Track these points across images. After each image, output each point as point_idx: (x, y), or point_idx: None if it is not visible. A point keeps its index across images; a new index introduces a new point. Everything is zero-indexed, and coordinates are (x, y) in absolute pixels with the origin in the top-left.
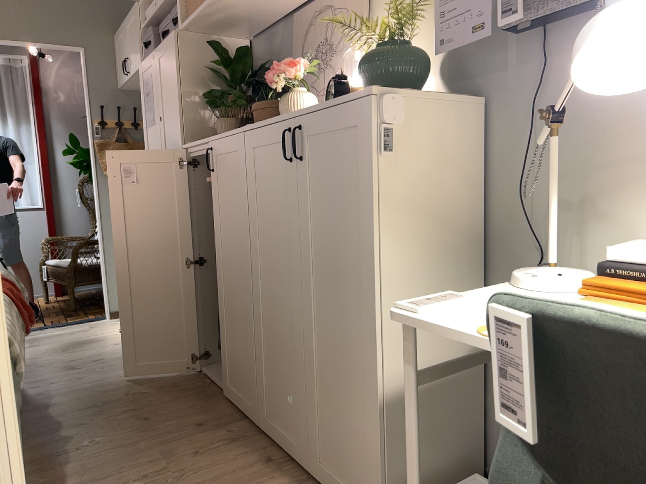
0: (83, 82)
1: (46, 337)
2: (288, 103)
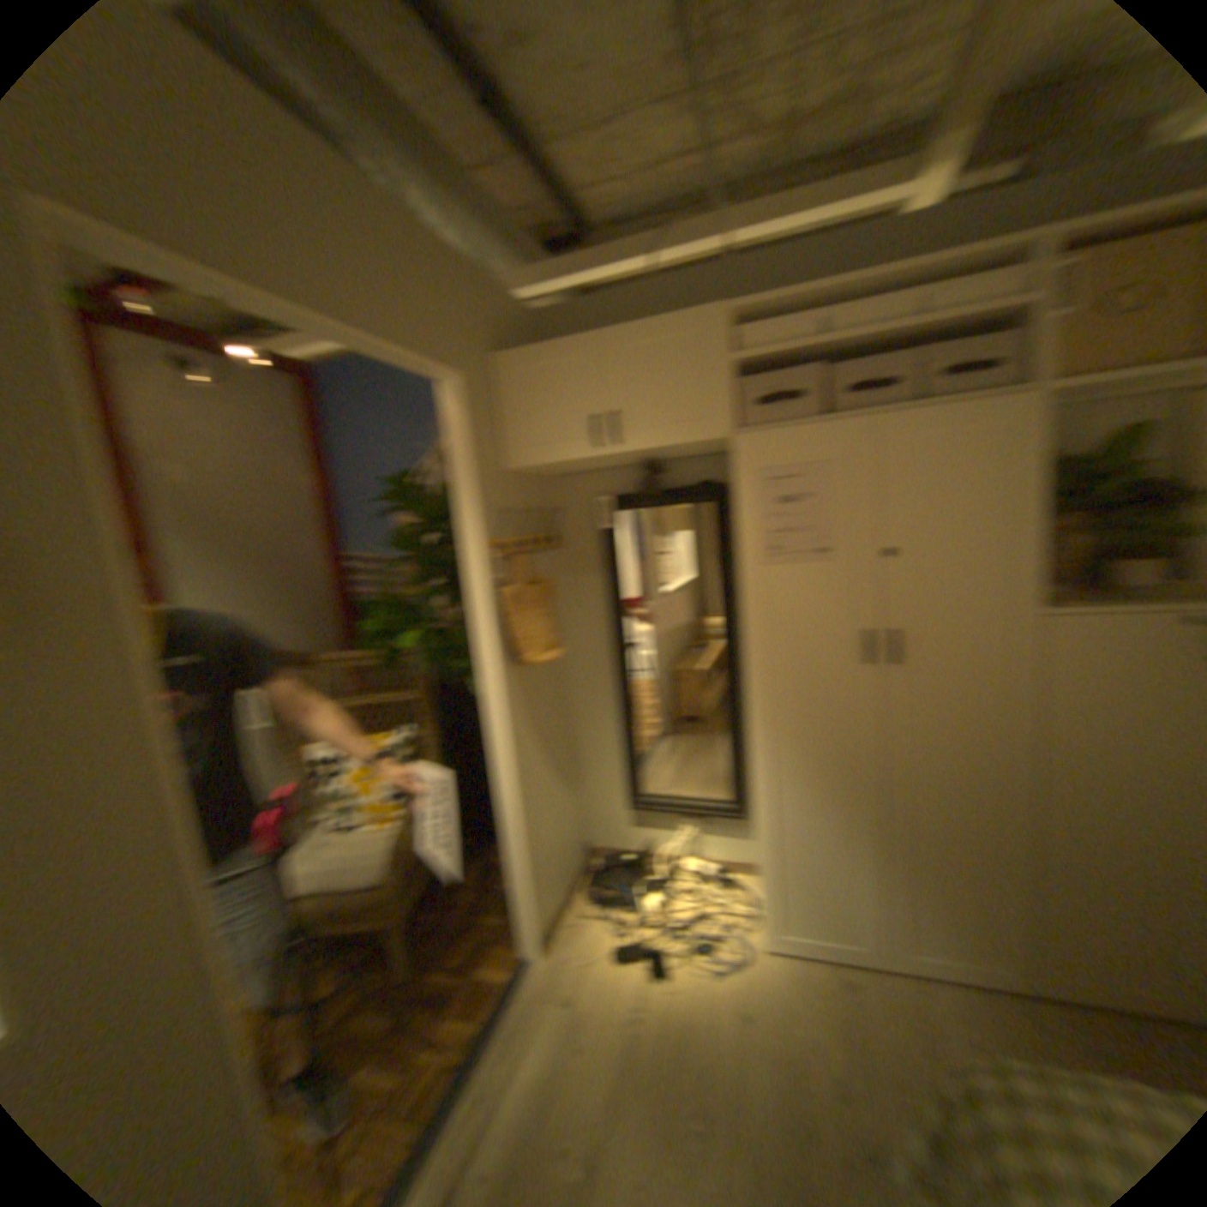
0: (464, 456)
1: (552, 1110)
2: None
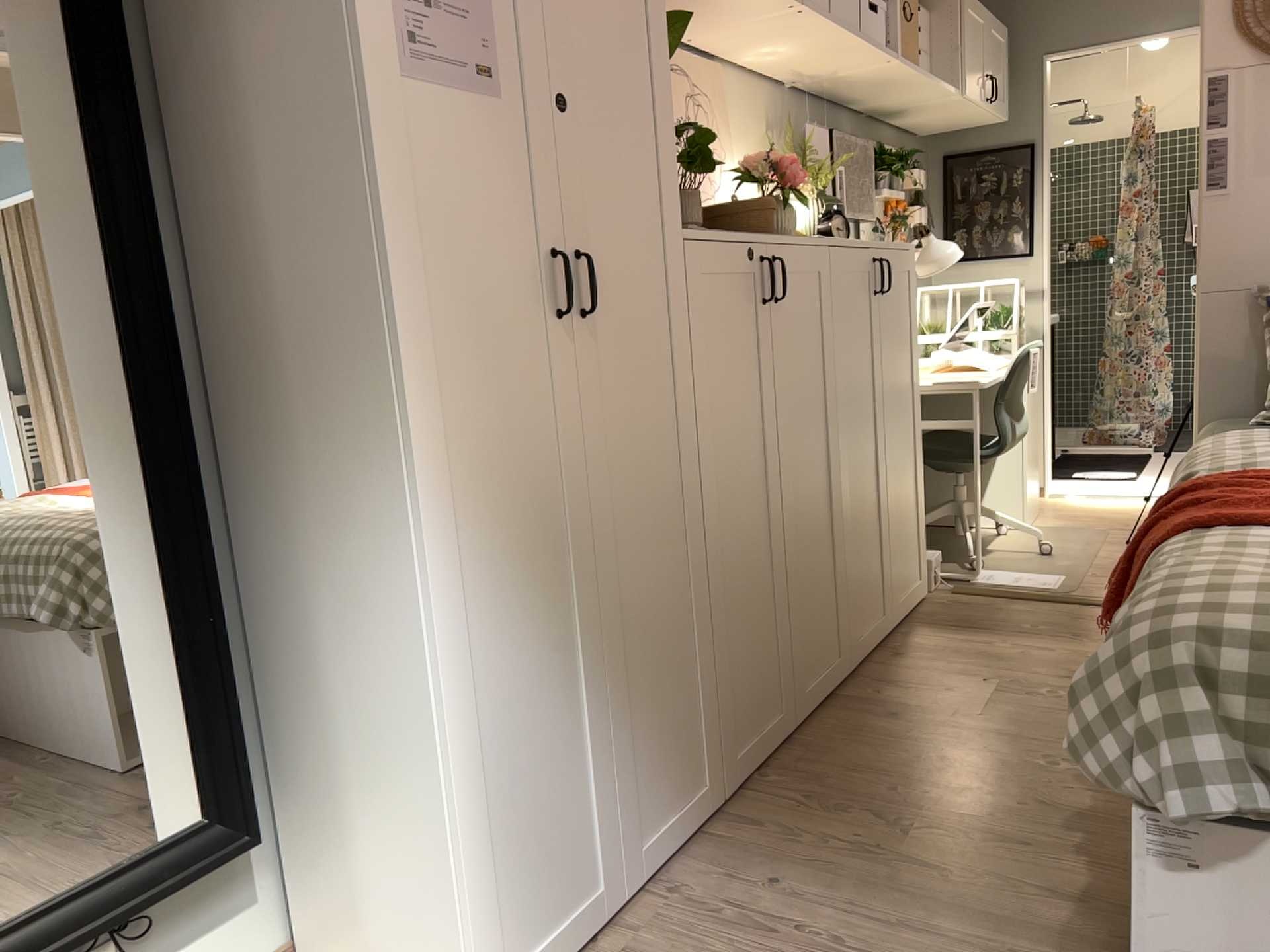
0: None
1: None
2: (796, 217)
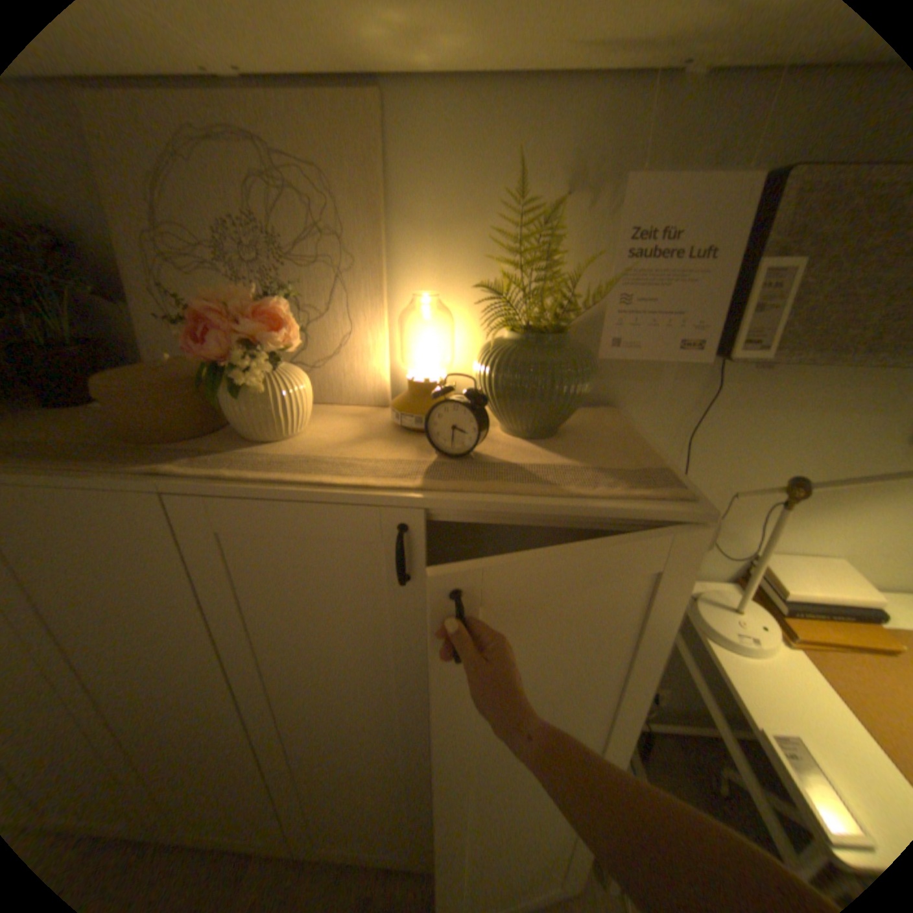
0: None
1: None
2: (268, 401)
